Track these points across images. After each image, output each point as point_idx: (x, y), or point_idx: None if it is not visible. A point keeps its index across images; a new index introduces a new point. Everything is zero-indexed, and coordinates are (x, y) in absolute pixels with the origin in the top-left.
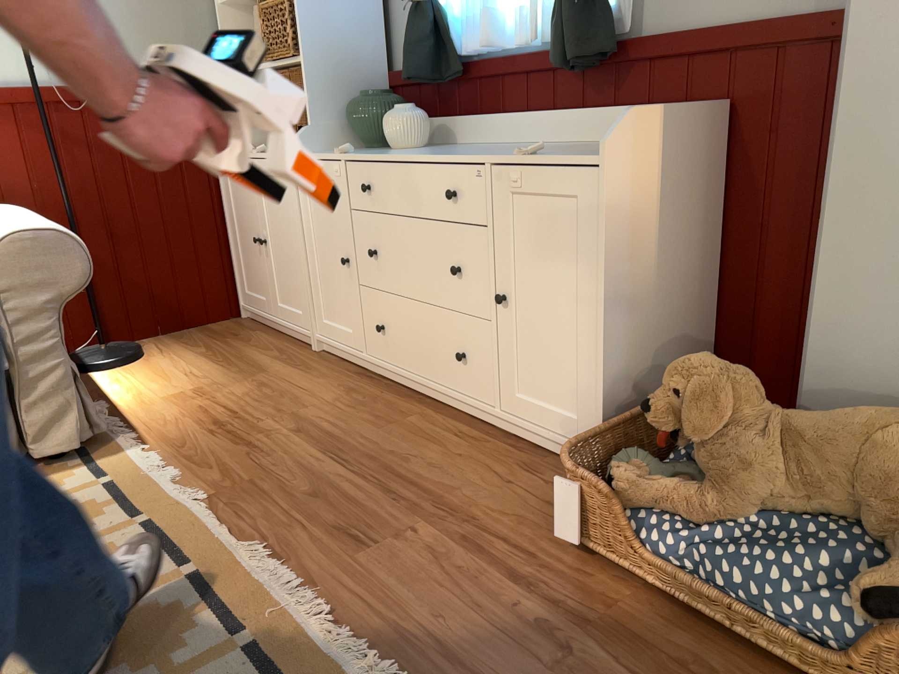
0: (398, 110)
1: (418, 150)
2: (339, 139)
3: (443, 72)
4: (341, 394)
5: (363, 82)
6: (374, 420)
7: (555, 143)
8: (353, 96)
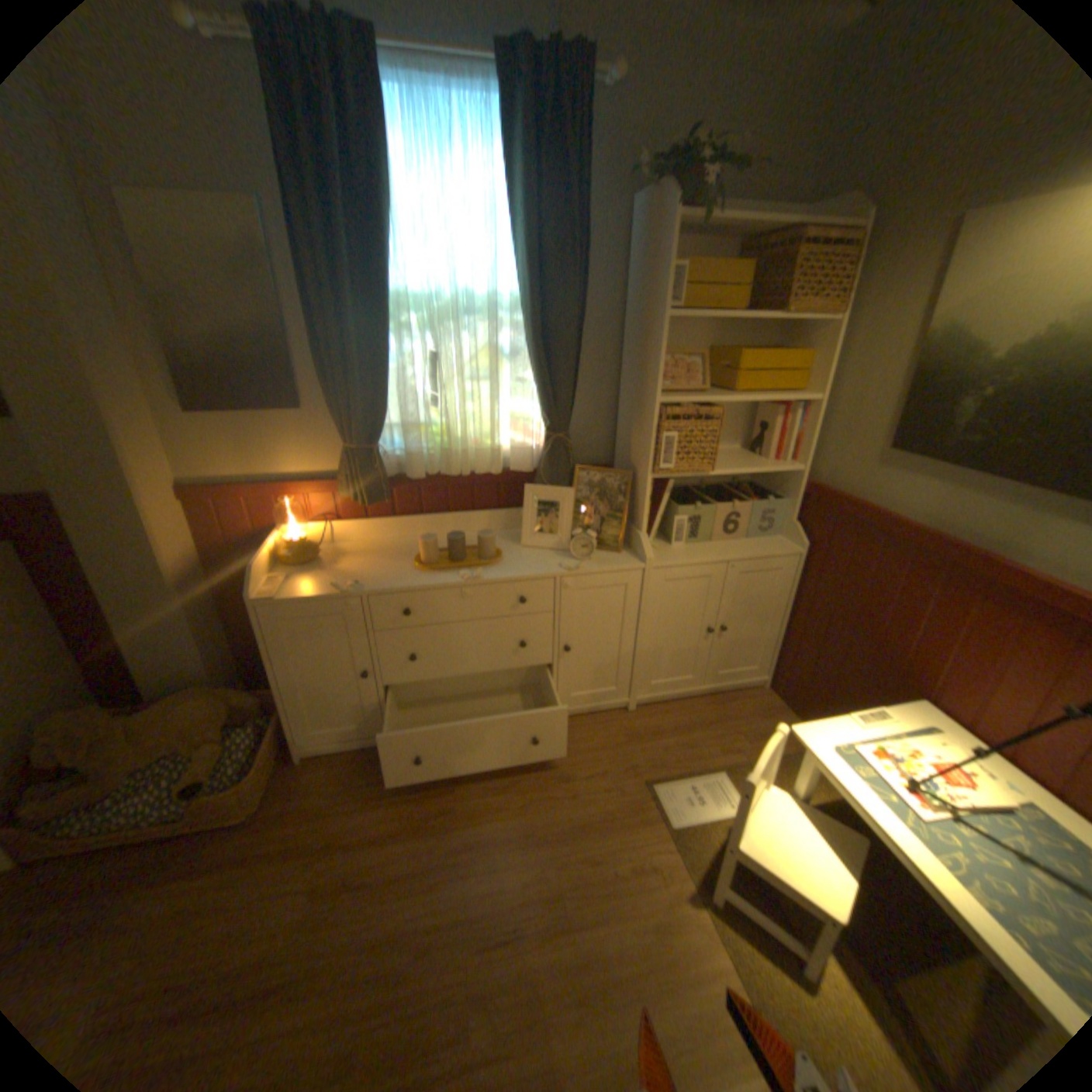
0: None
1: None
2: None
3: None
4: None
5: None
6: None
7: None
8: None
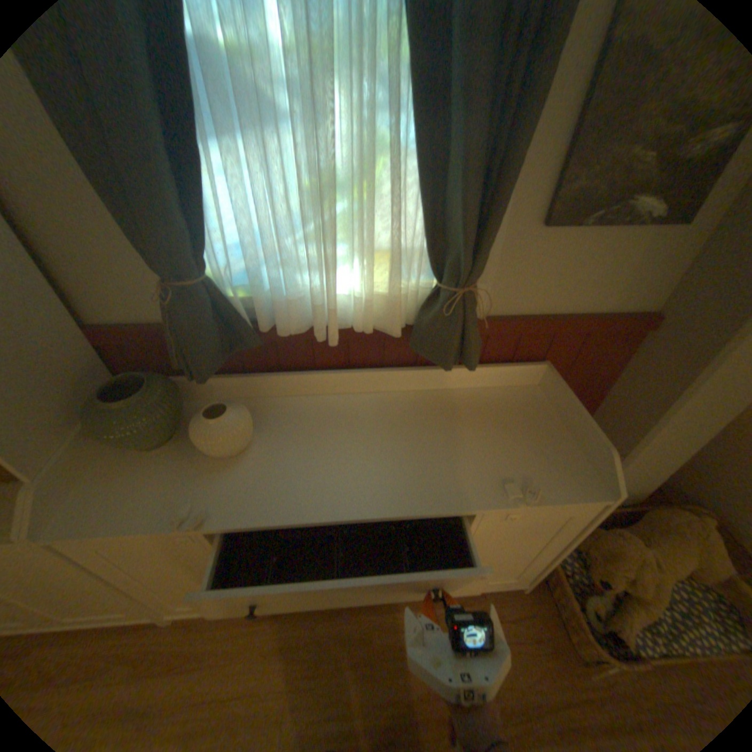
0: (221, 421)
1: (270, 449)
2: (82, 453)
3: (231, 341)
4: (284, 663)
5: (63, 360)
6: (356, 671)
7: (398, 390)
8: (62, 388)
